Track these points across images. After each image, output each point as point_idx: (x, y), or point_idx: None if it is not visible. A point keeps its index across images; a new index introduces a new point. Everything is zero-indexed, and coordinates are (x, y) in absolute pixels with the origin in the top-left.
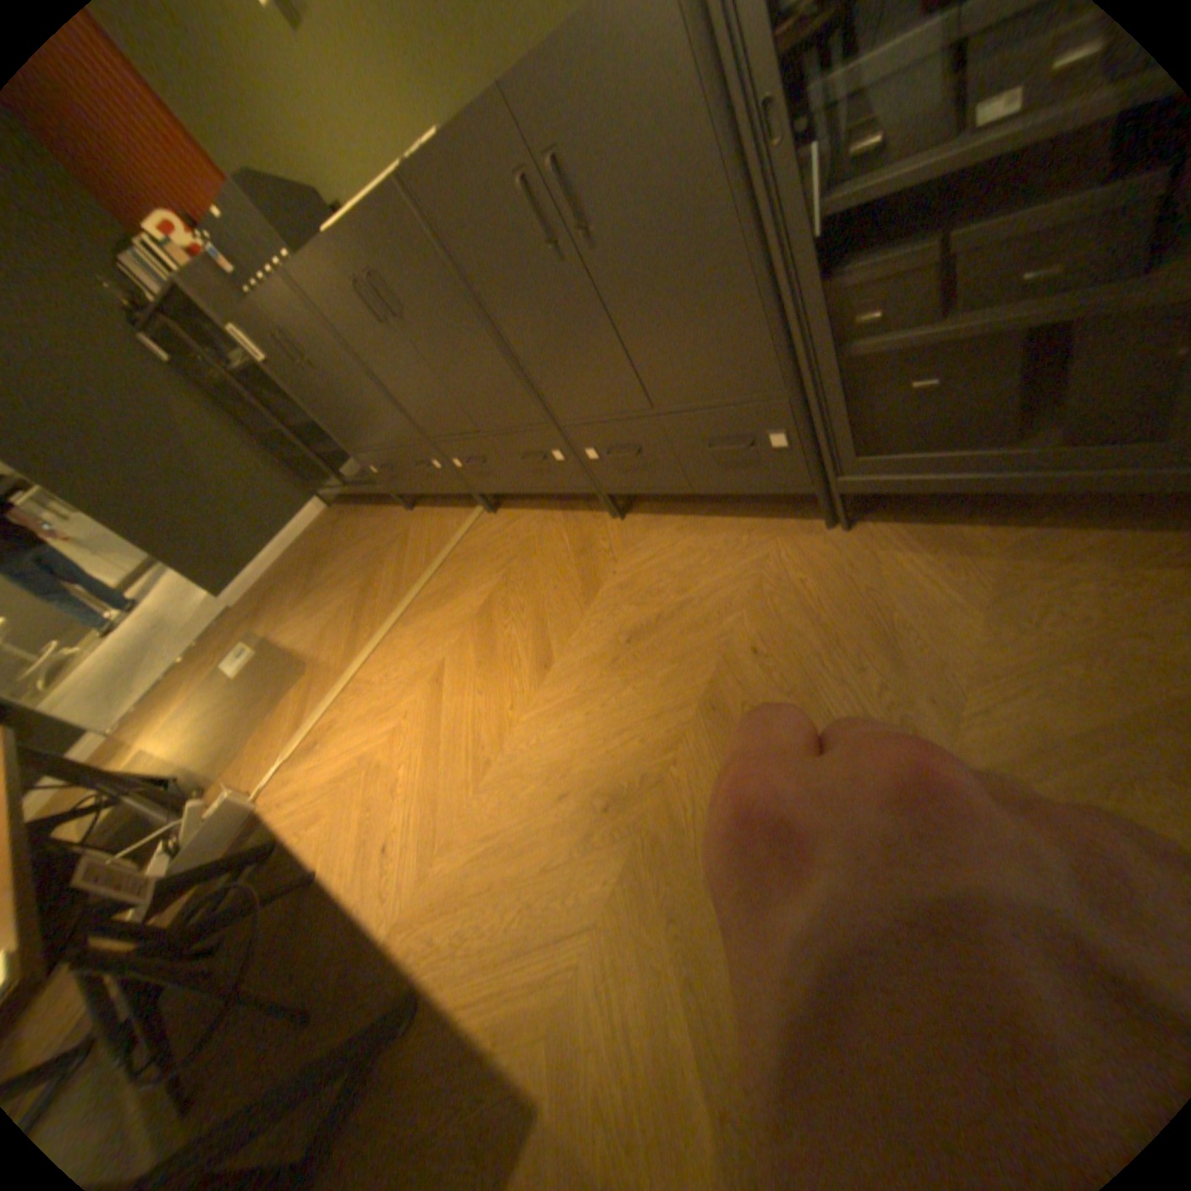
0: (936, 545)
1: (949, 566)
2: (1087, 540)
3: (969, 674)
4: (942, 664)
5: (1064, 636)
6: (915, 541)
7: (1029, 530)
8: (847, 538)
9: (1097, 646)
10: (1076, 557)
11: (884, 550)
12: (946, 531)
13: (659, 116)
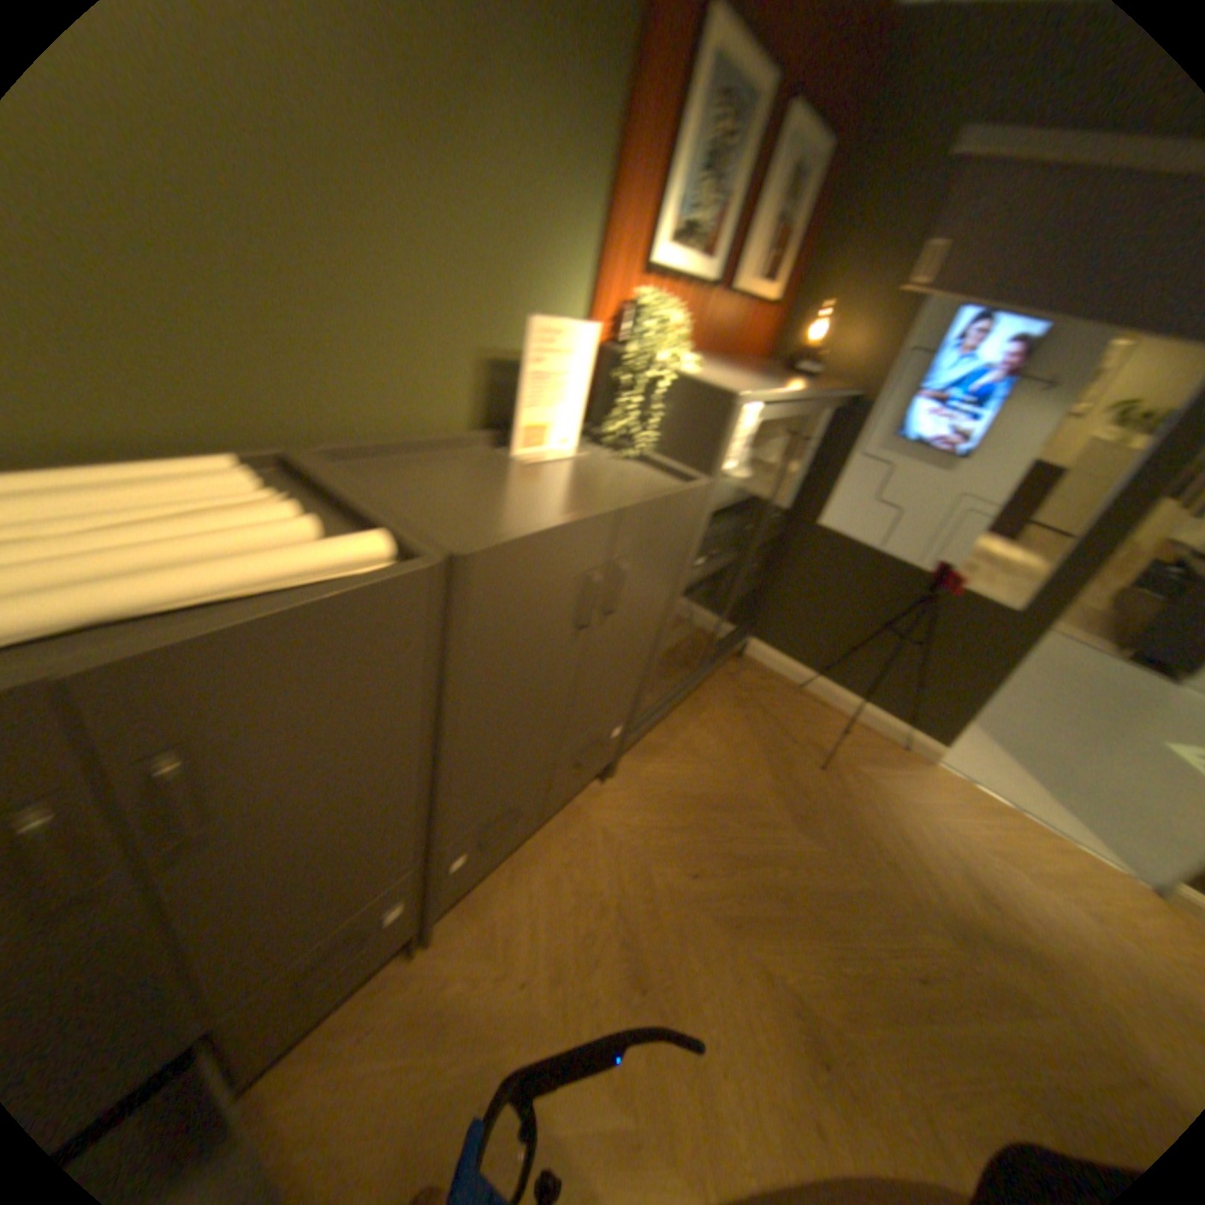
0: (648, 754)
1: (665, 759)
2: (674, 718)
3: (734, 790)
4: (726, 795)
5: (722, 754)
6: (639, 759)
7: (658, 725)
8: (617, 782)
9: (730, 750)
10: (681, 726)
11: (638, 773)
12: (640, 746)
13: (673, 551)
